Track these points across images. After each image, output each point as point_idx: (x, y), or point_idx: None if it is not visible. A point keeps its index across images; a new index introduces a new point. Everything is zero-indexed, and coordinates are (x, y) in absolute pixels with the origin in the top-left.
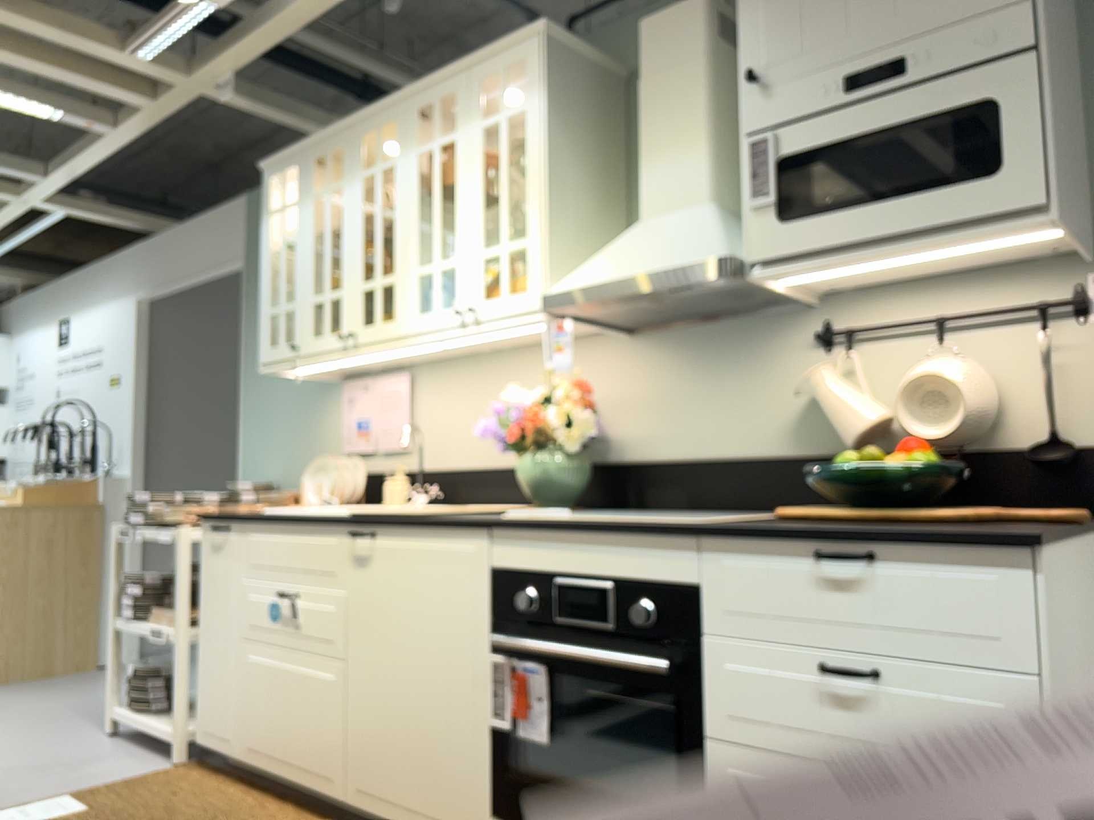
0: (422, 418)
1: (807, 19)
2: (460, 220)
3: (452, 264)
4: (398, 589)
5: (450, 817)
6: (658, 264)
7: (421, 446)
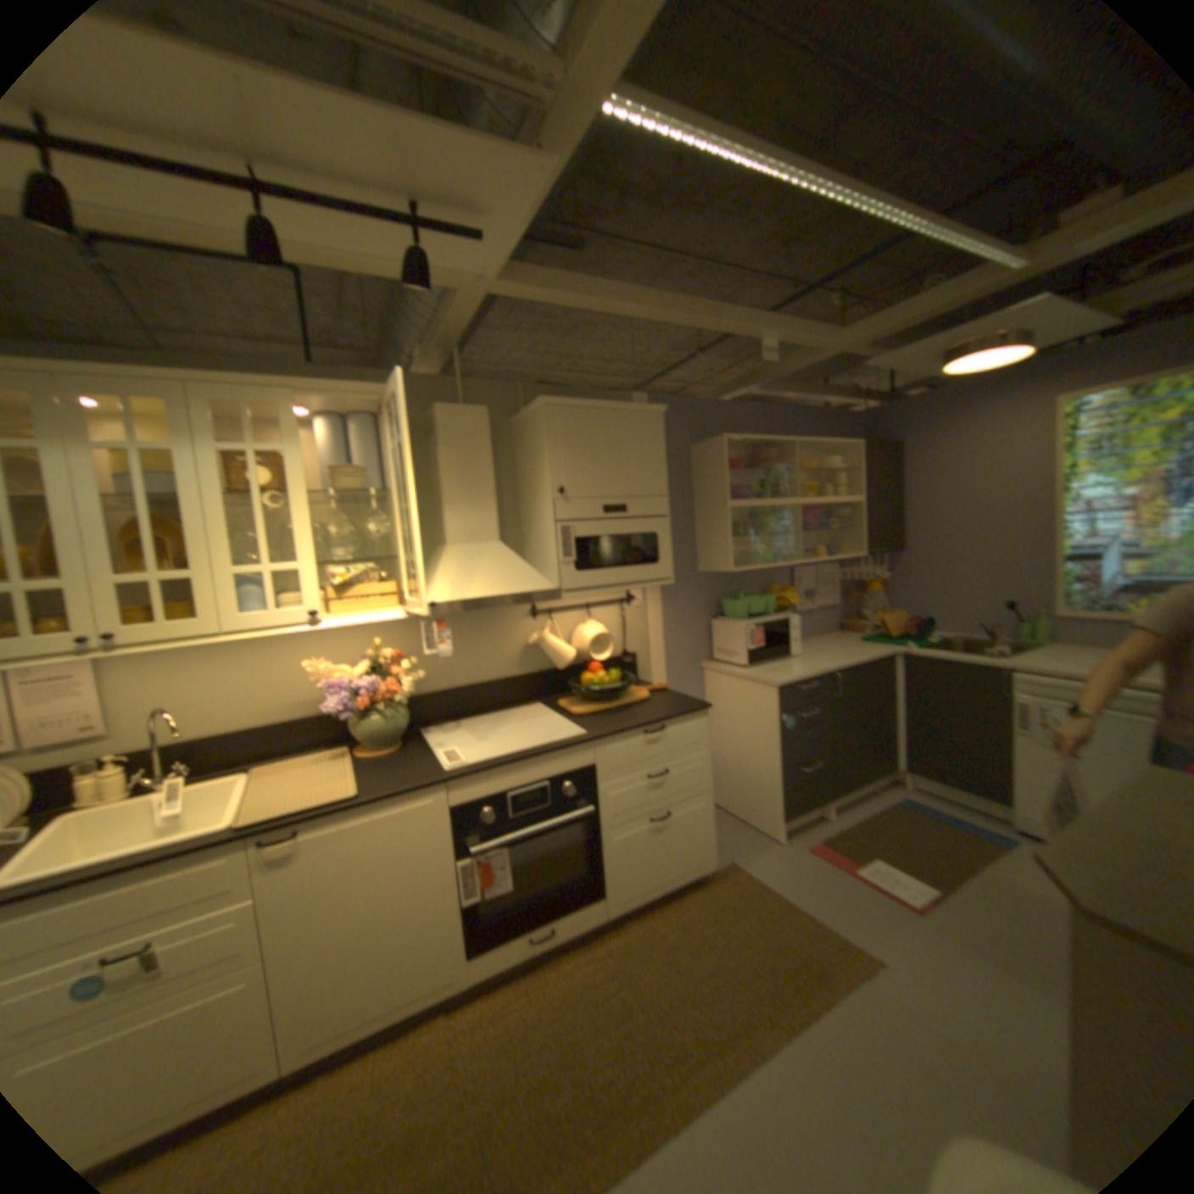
0: (122, 696)
1: (585, 469)
2: (300, 528)
3: (292, 567)
4: (342, 861)
5: (427, 985)
6: (514, 588)
7: (145, 726)
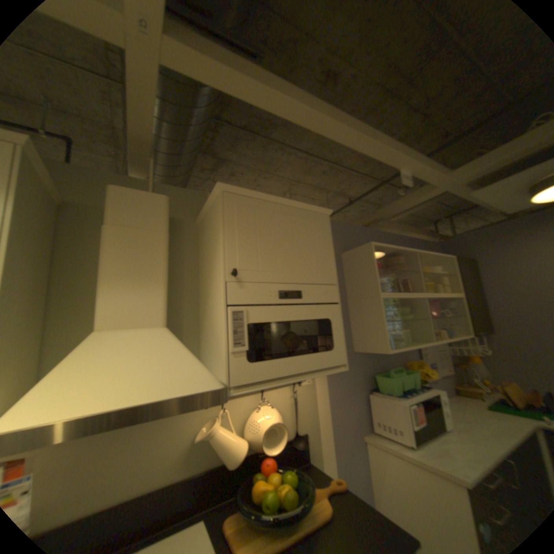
0: None
1: (262, 254)
2: None
3: None
4: None
5: None
6: (164, 392)
7: None
